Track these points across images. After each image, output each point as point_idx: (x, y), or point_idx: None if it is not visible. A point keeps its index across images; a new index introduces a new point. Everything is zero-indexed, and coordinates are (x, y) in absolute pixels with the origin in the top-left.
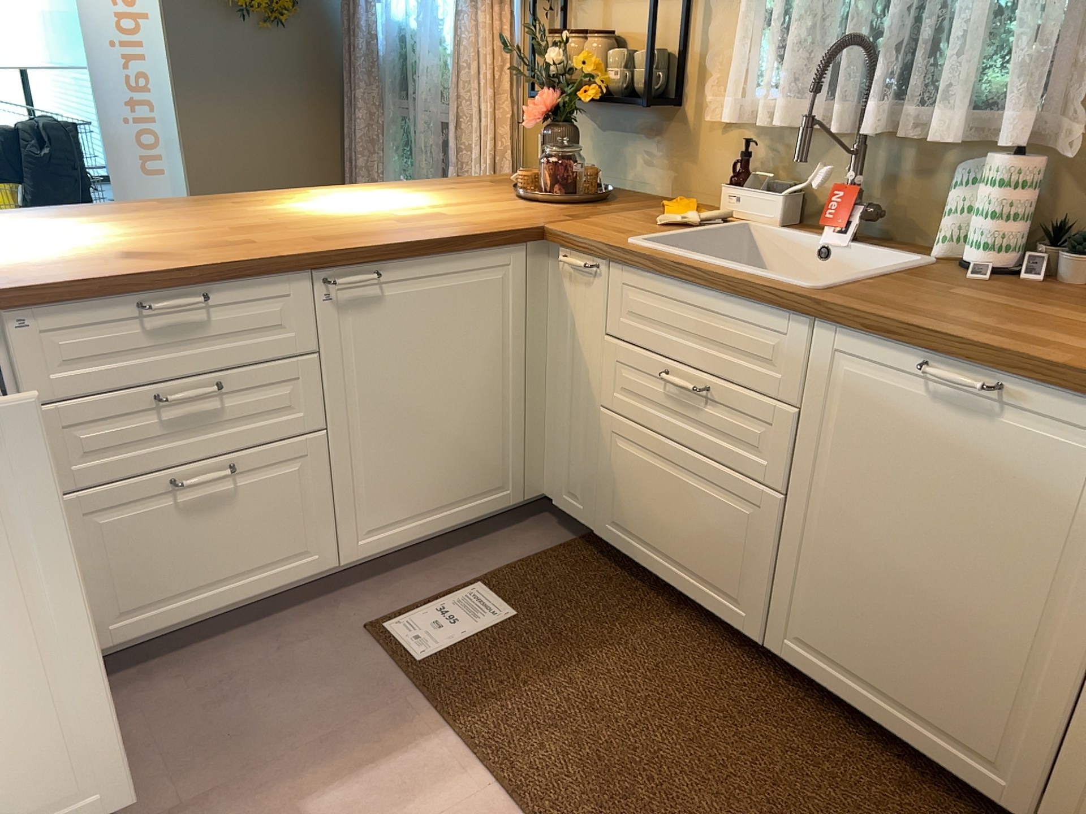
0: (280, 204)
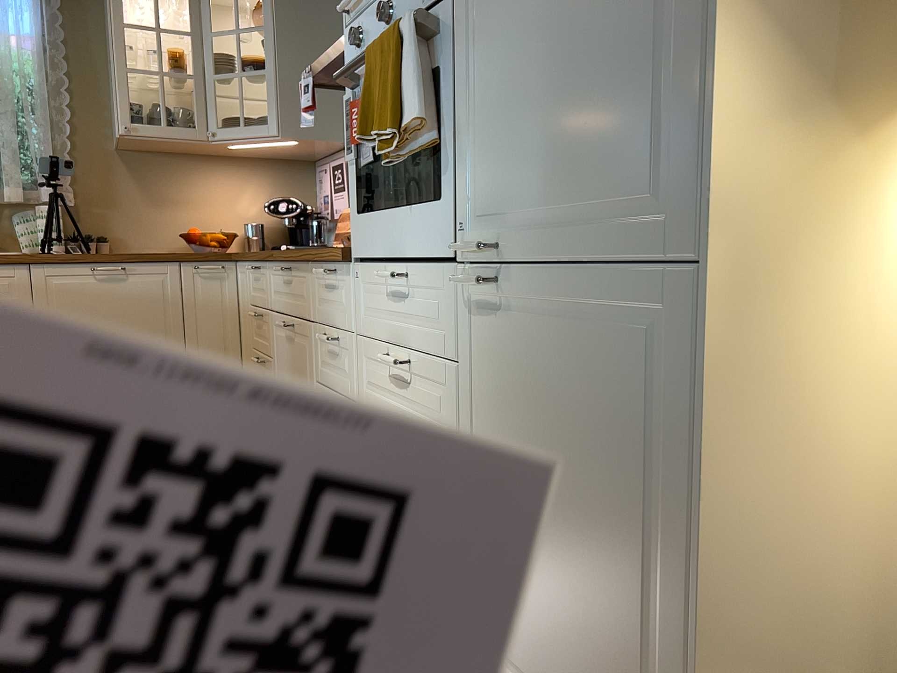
0: None
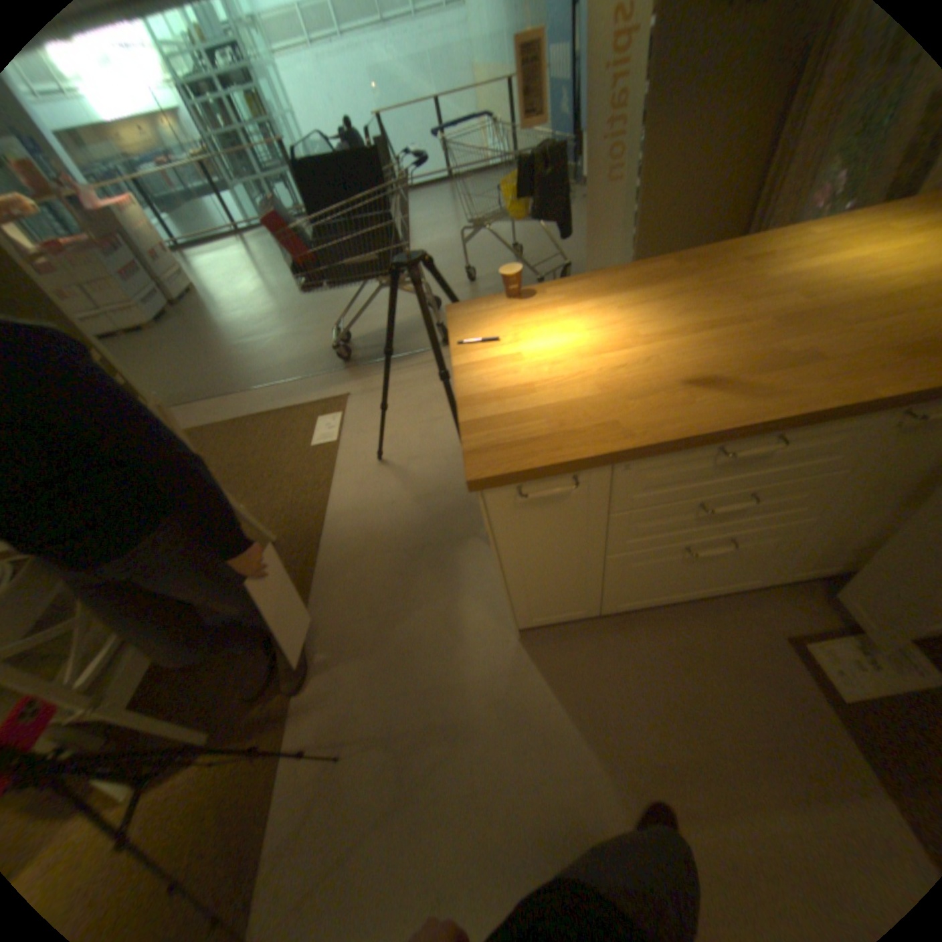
0: (793, 259)
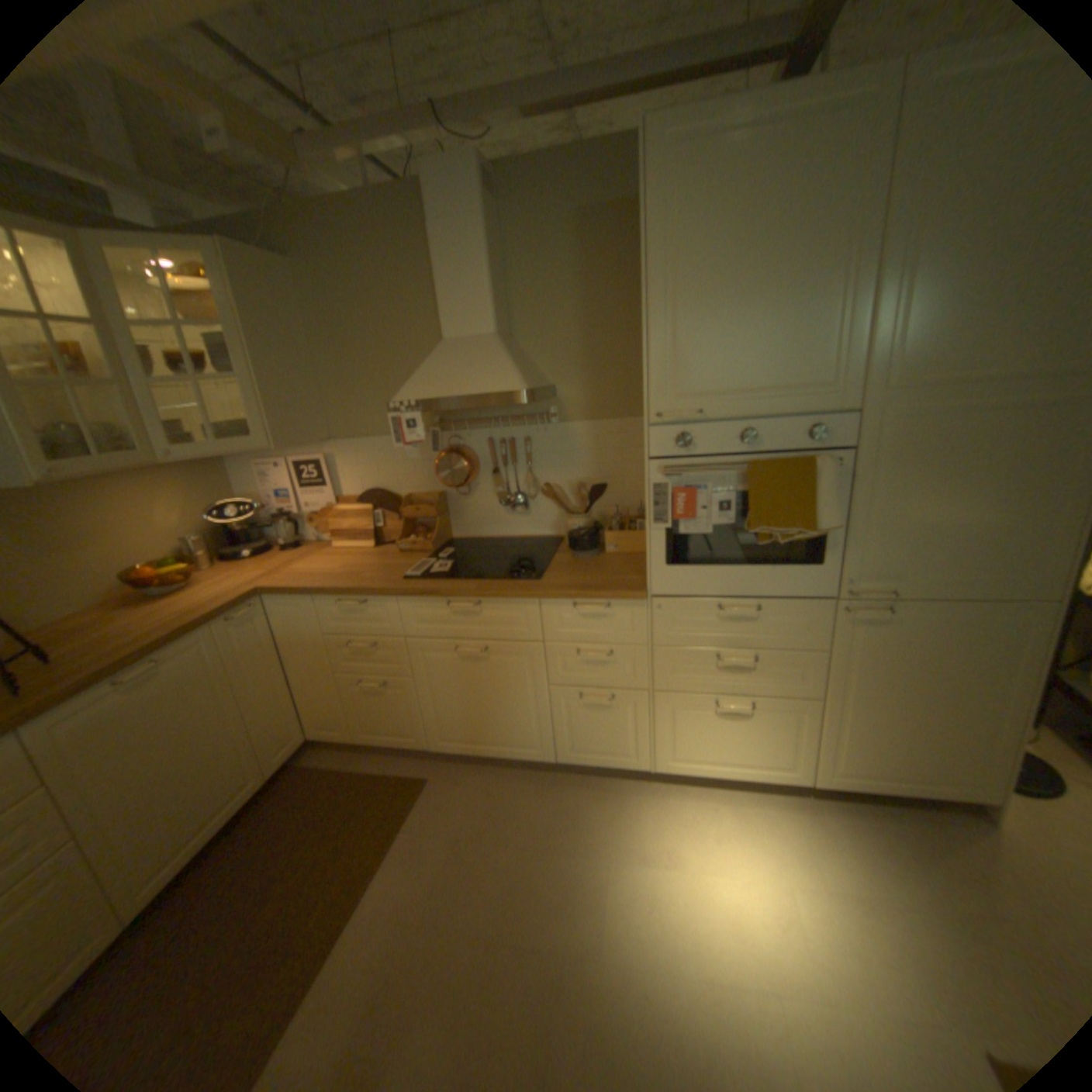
0: None
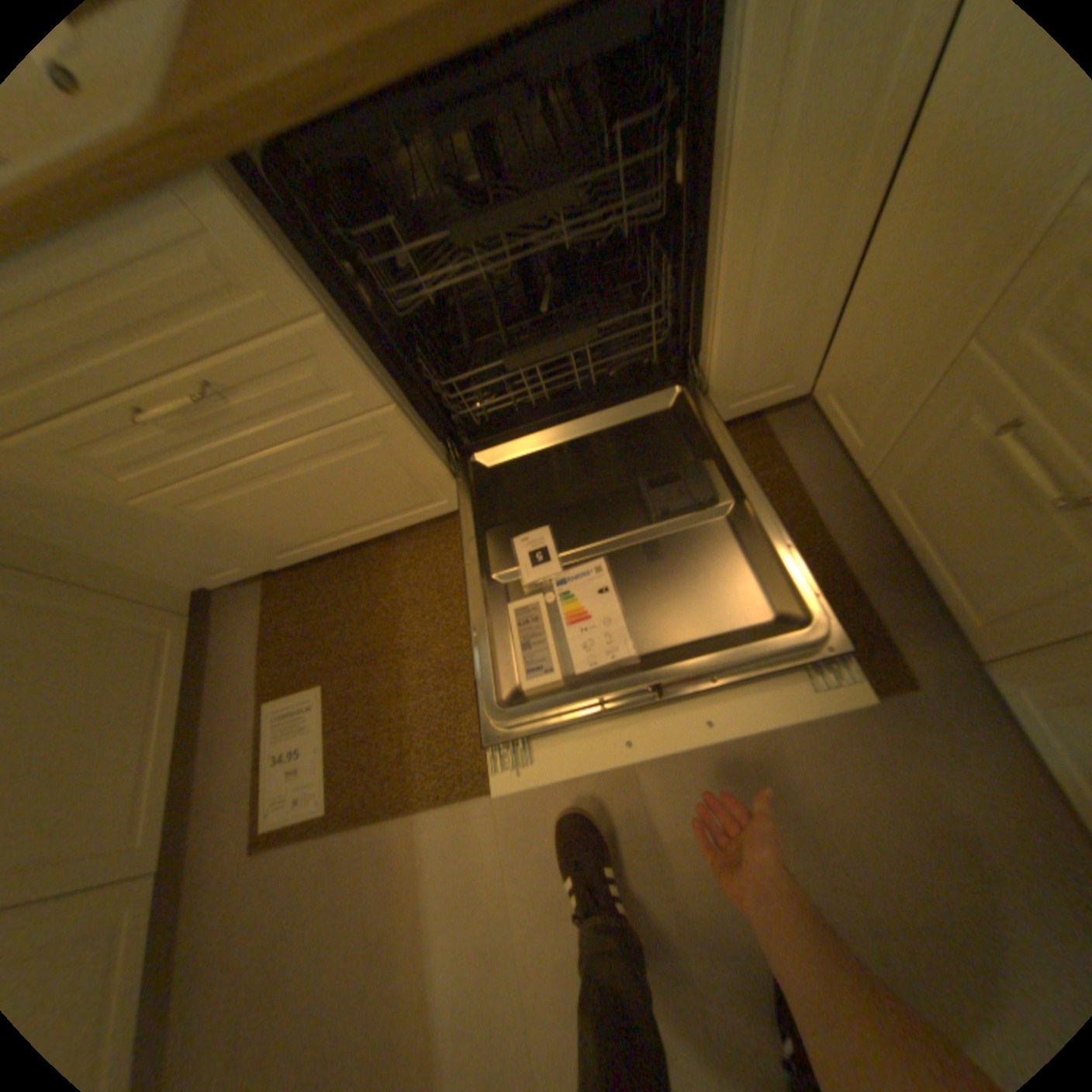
0: None
